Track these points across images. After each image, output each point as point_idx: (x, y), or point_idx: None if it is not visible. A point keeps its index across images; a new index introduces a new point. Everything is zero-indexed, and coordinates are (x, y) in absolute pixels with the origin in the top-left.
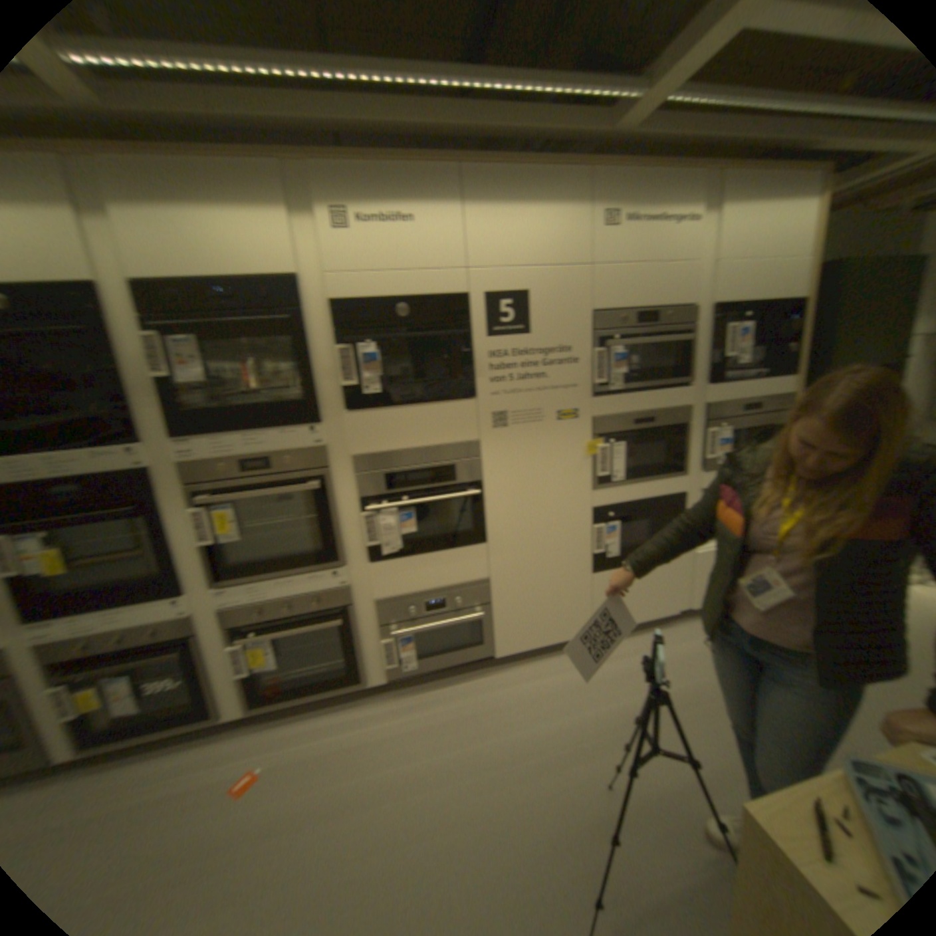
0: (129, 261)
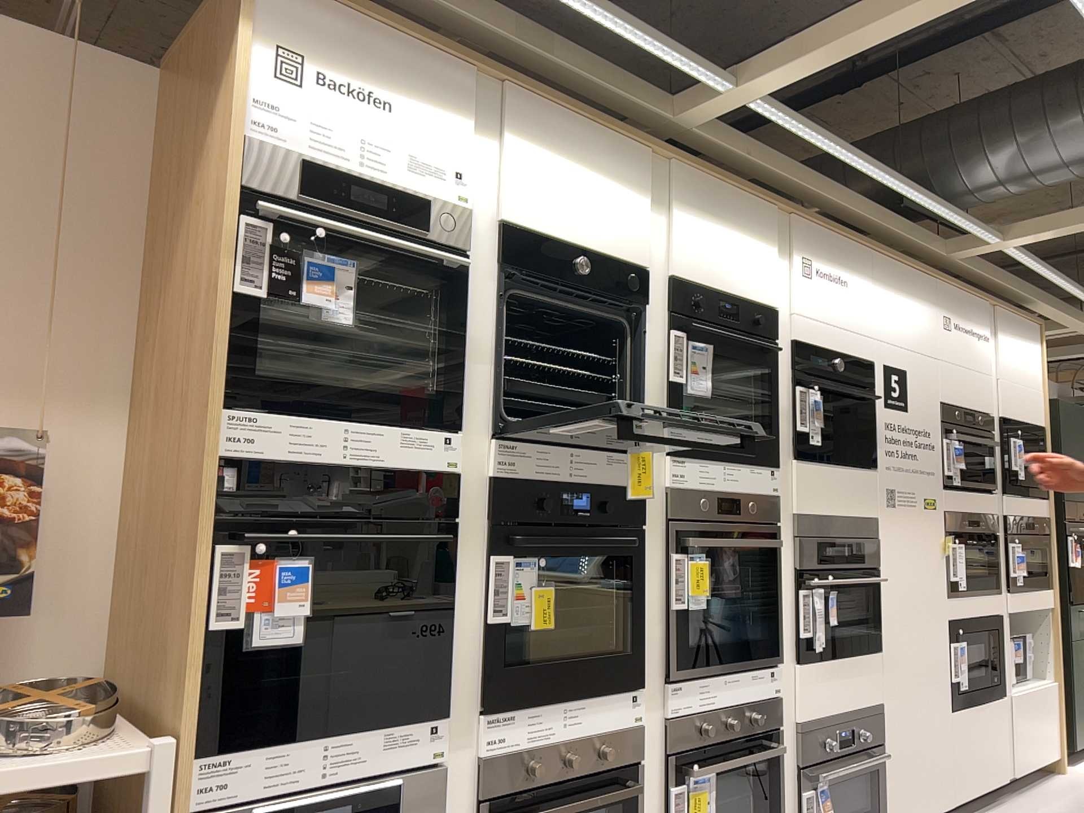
0: (677, 263)
